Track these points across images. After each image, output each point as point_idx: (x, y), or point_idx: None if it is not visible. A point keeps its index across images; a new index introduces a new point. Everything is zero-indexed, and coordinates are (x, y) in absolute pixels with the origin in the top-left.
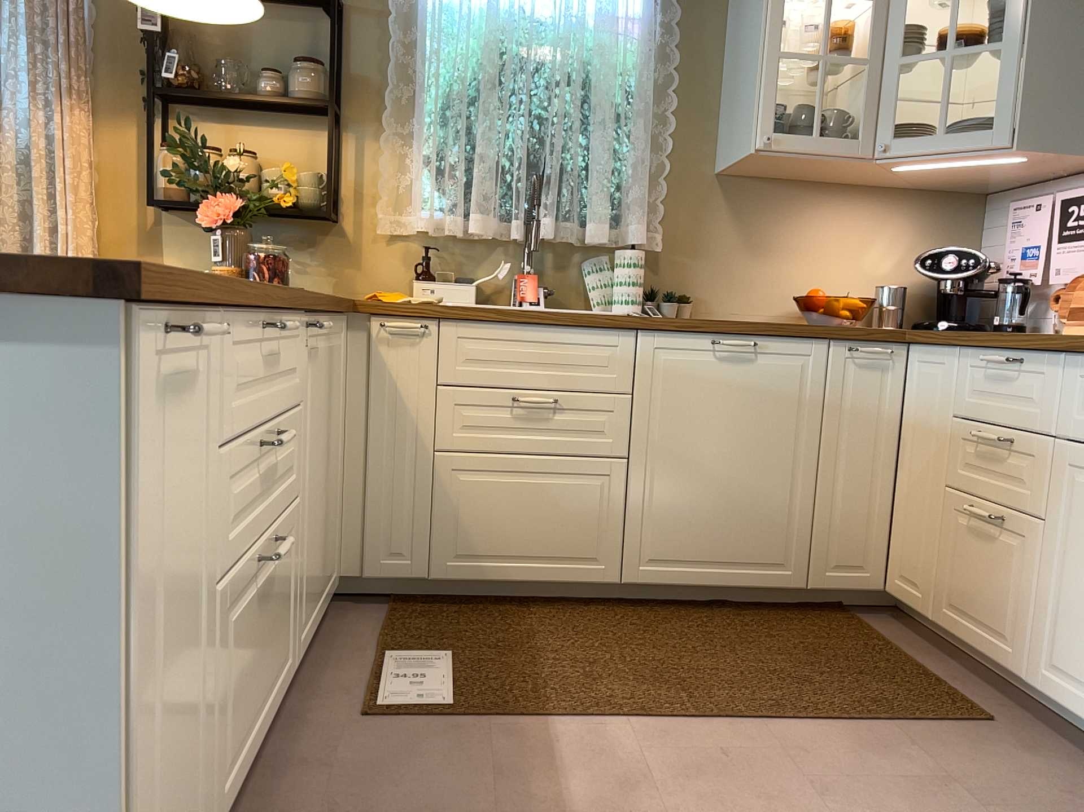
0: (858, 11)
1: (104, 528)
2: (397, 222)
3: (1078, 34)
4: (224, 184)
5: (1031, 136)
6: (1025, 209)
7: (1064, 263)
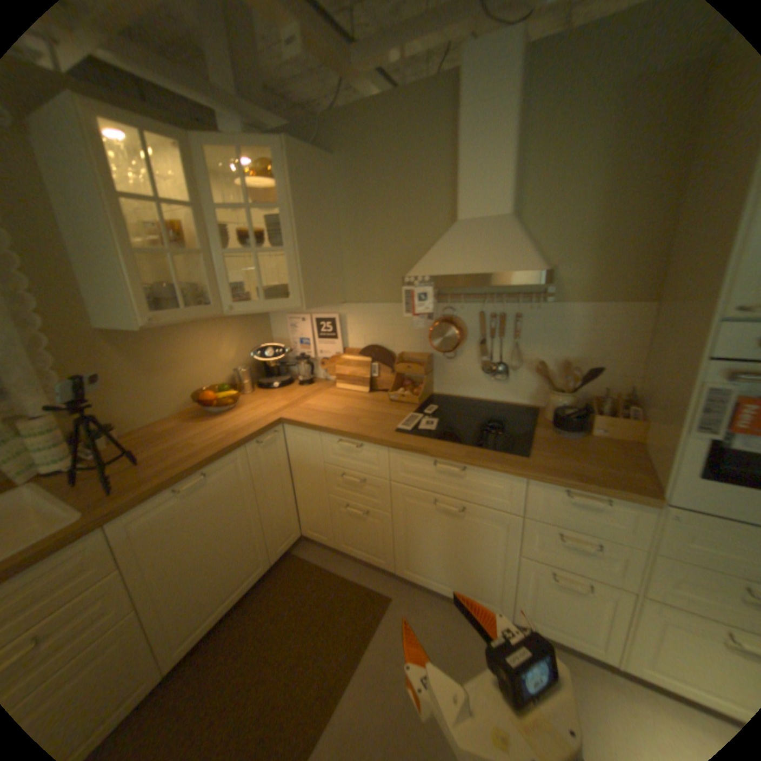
0: (174, 205)
1: None
2: None
3: (316, 243)
4: None
5: (310, 301)
6: (296, 319)
7: (324, 349)
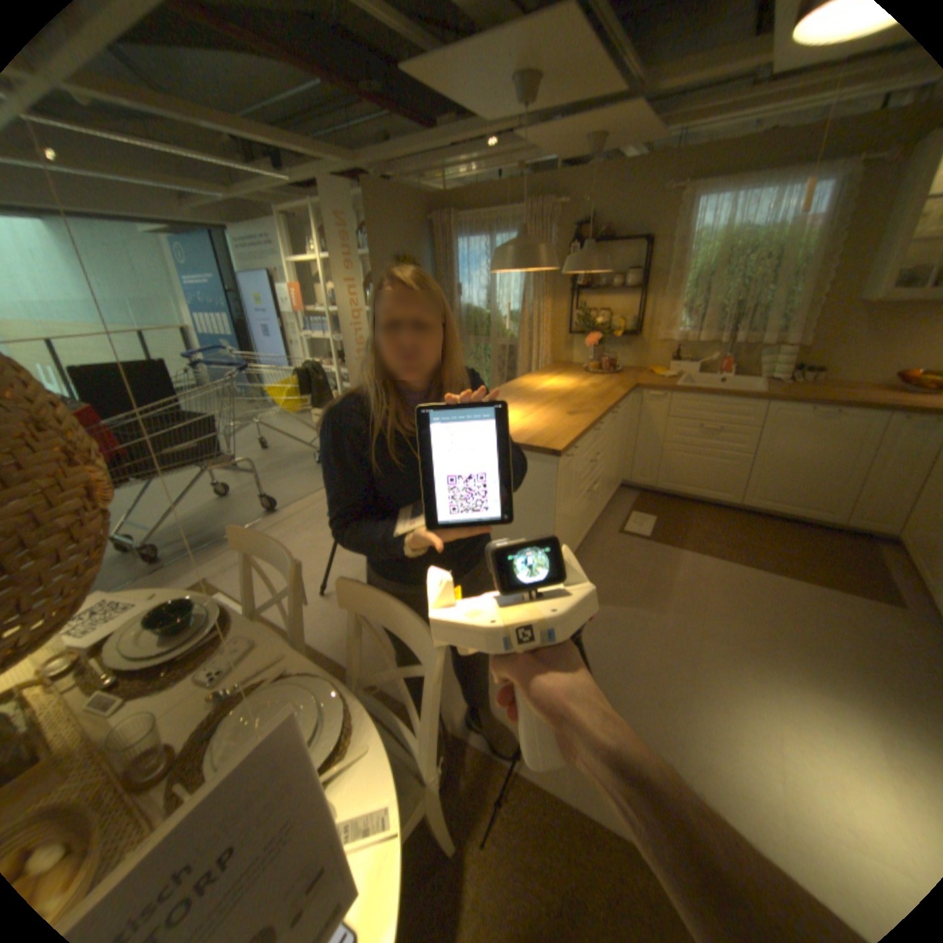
0: None
1: (555, 497)
2: (665, 334)
3: None
4: (593, 329)
5: None
6: None
7: None
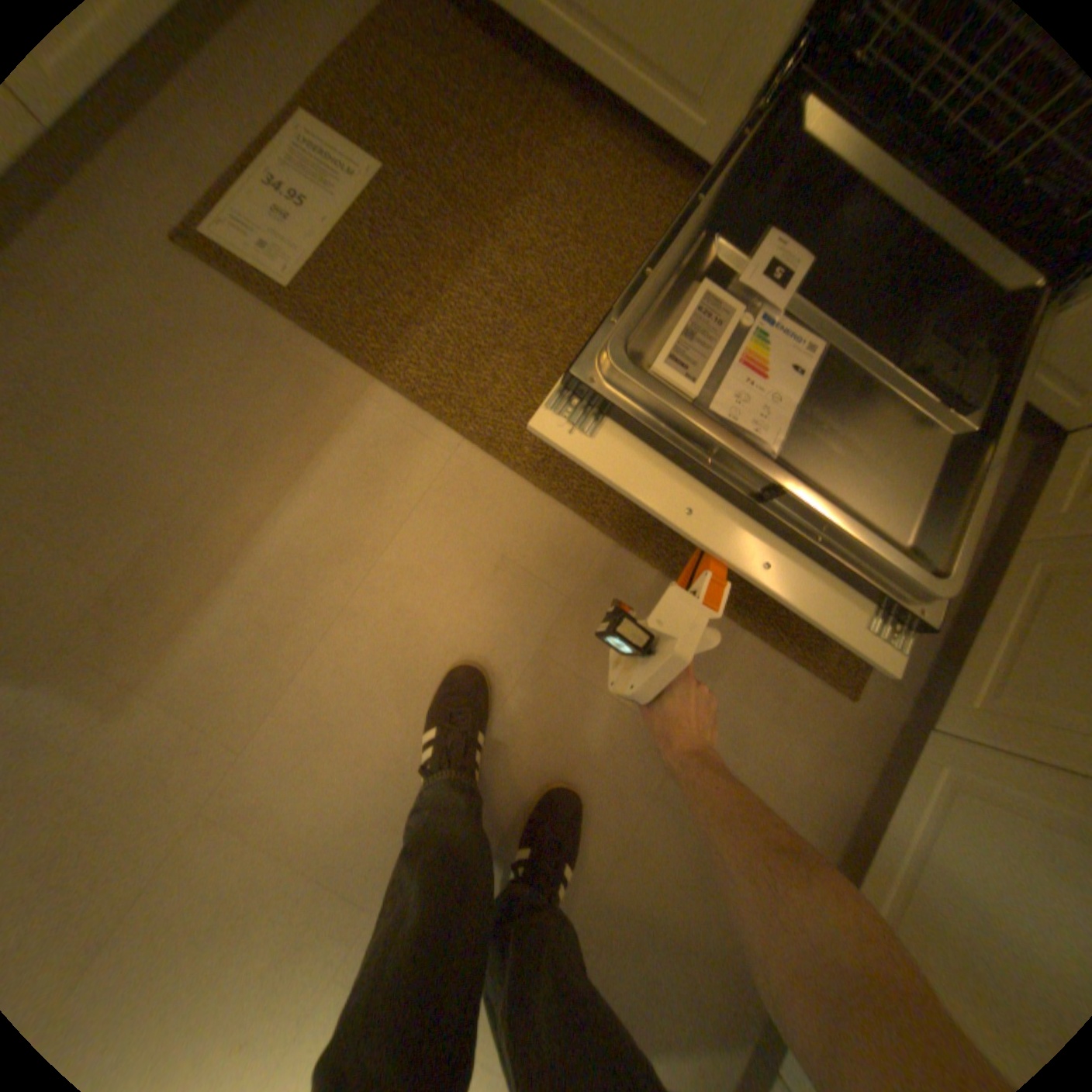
0: None
1: None
2: None
3: None
4: None
5: None
6: None
7: None
